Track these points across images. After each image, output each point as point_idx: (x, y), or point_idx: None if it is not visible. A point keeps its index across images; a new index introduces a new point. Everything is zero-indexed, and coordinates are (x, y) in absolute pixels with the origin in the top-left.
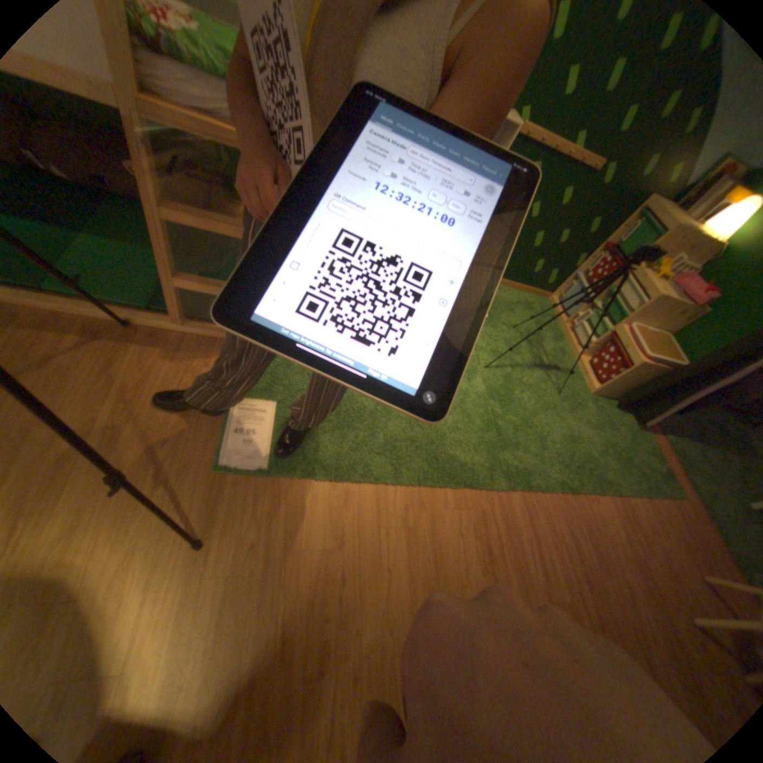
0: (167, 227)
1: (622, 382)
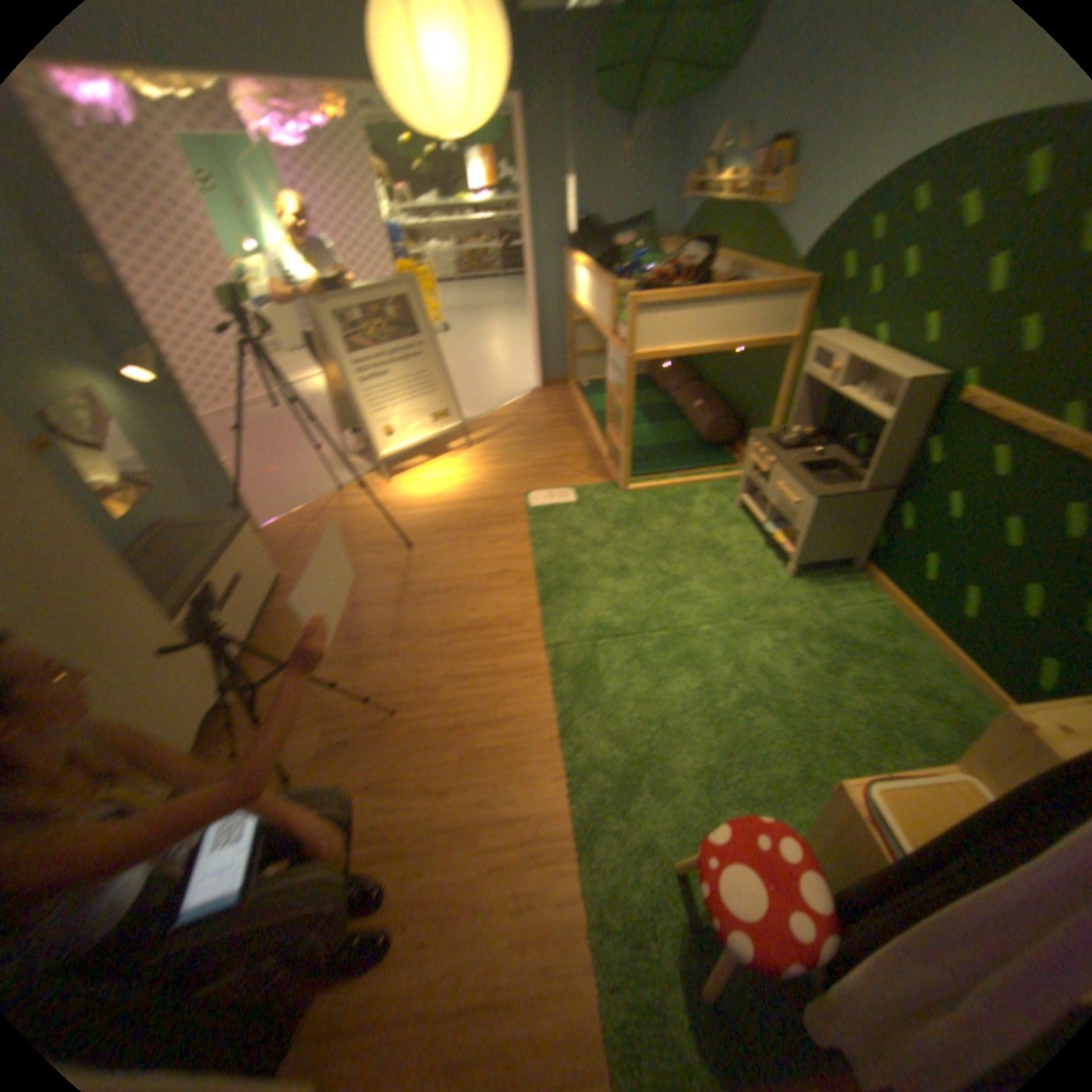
0: (684, 441)
1: (833, 849)
